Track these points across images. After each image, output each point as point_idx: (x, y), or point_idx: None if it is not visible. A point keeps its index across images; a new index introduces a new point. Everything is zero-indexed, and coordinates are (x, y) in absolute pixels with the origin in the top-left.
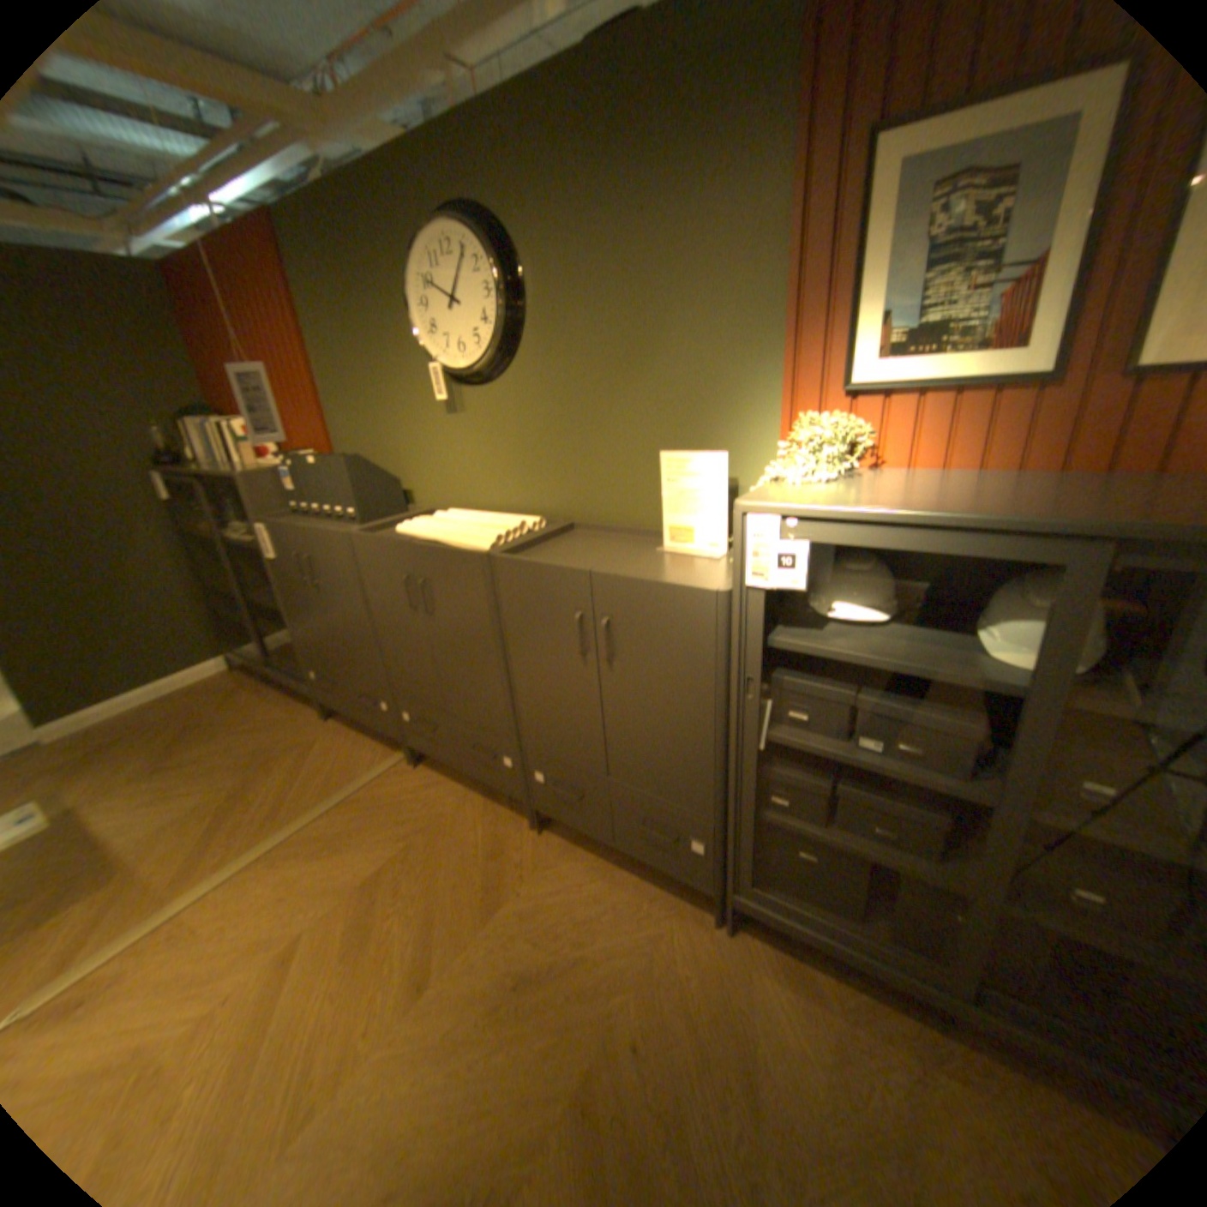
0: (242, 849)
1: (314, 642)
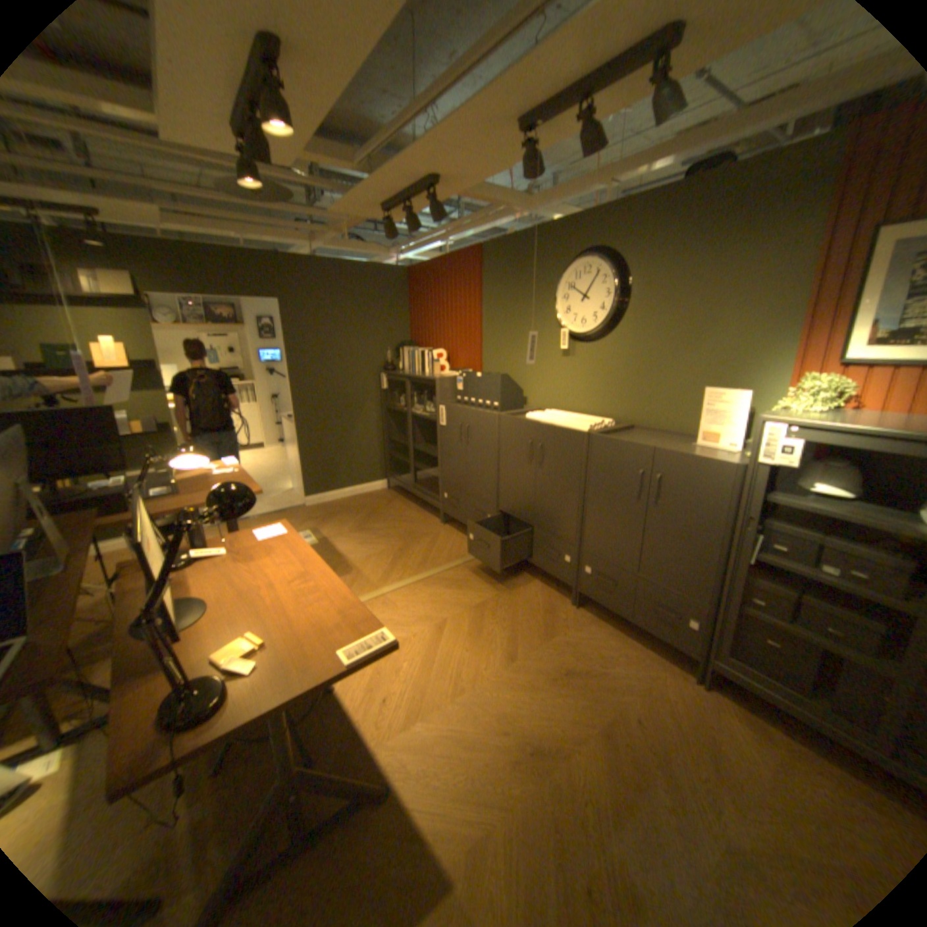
0: (411, 574)
1: (455, 475)
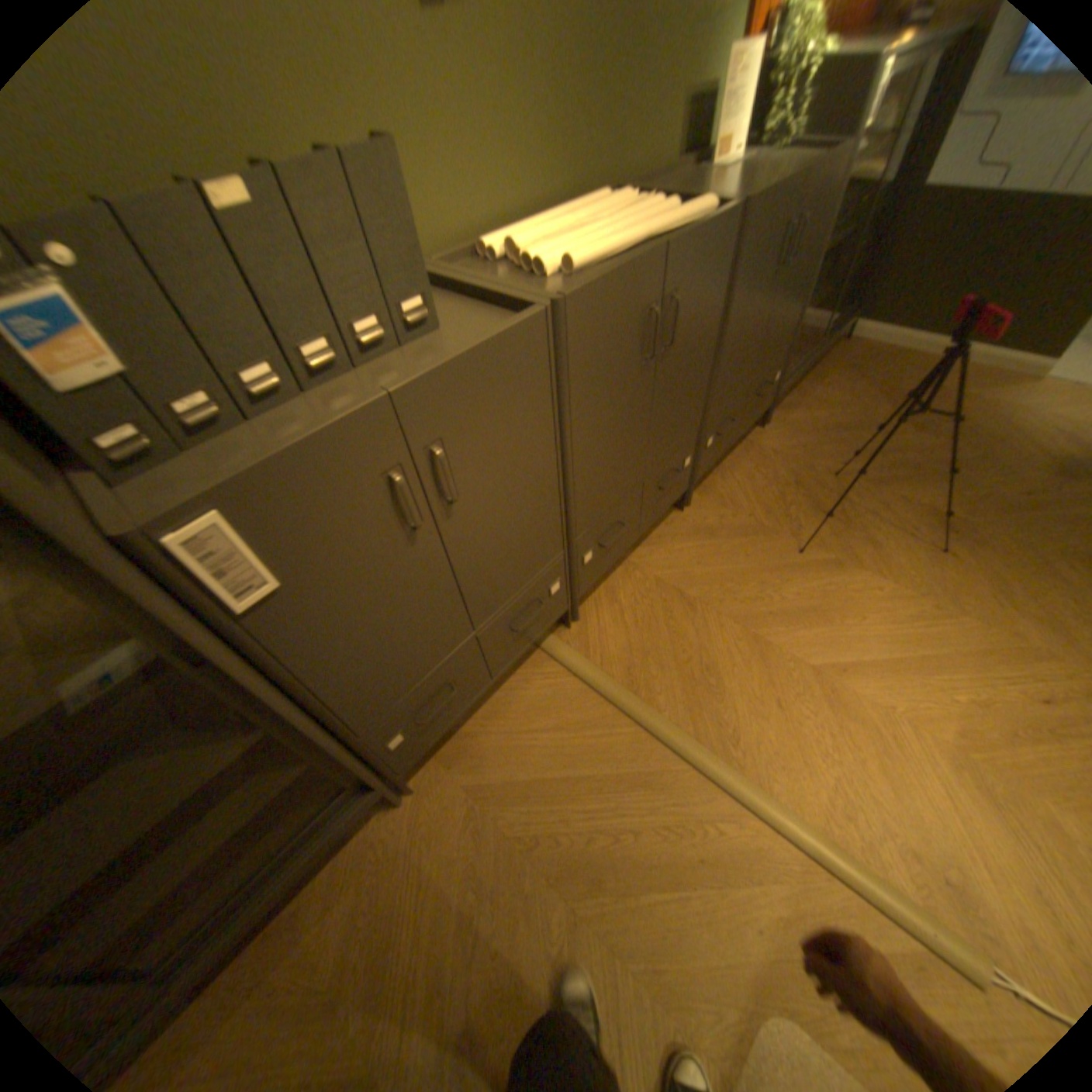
0: (704, 797)
1: (416, 655)
